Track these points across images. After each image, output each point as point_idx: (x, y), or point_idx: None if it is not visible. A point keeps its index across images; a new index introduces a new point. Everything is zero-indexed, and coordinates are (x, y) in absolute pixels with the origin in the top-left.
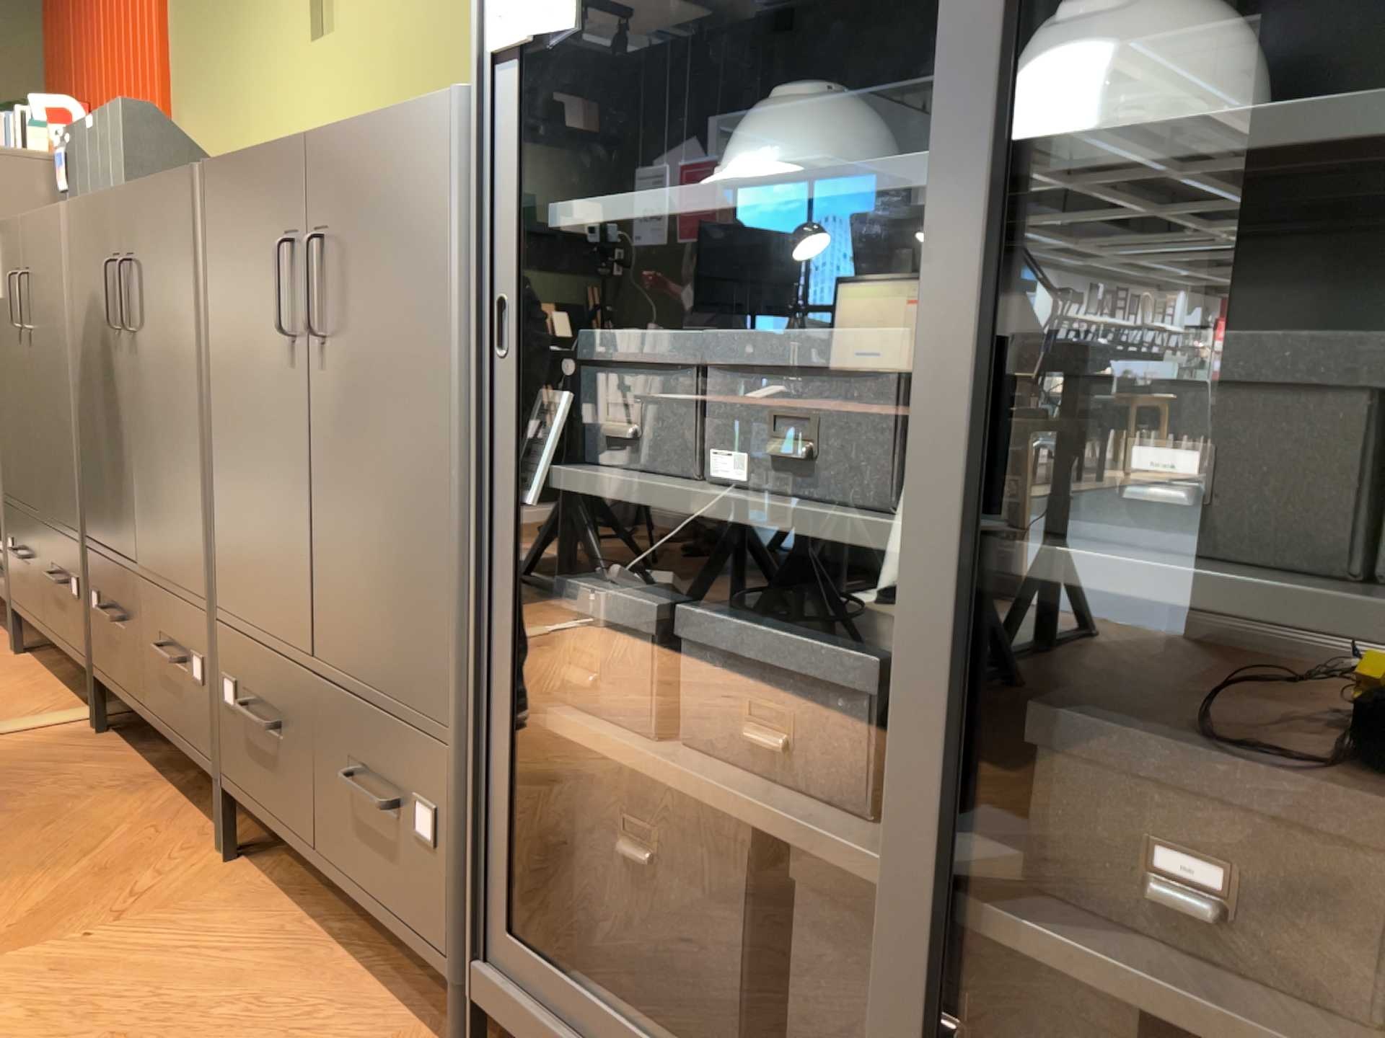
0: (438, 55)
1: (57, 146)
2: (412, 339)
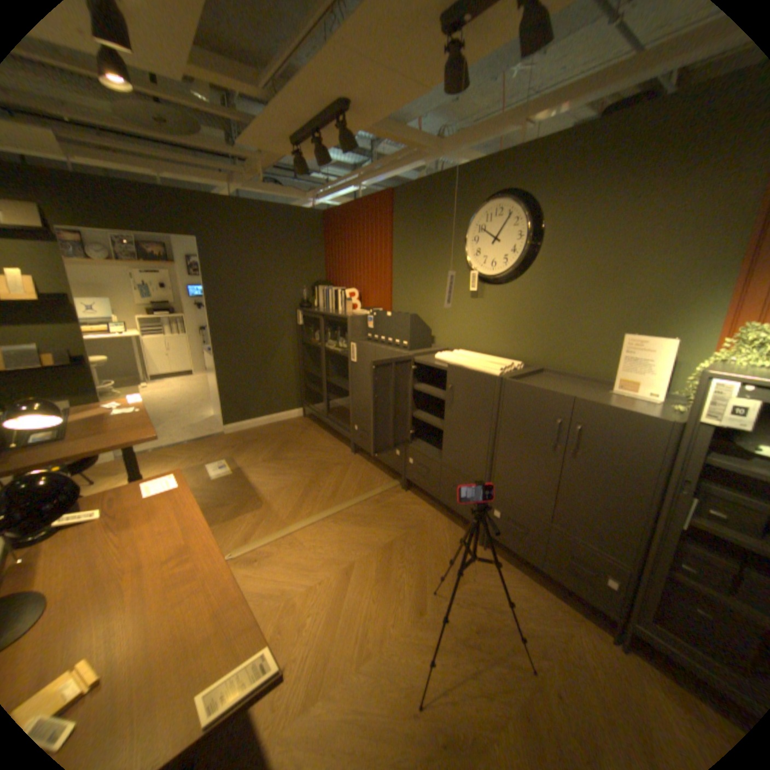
0: (540, 320)
1: (367, 314)
2: (634, 473)
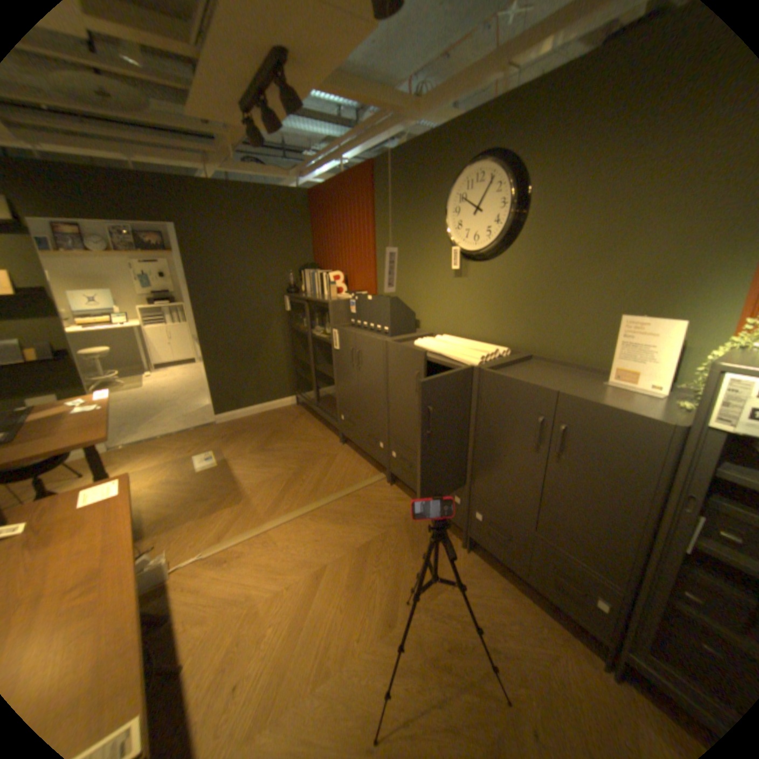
0: (528, 300)
1: (349, 298)
2: (627, 482)
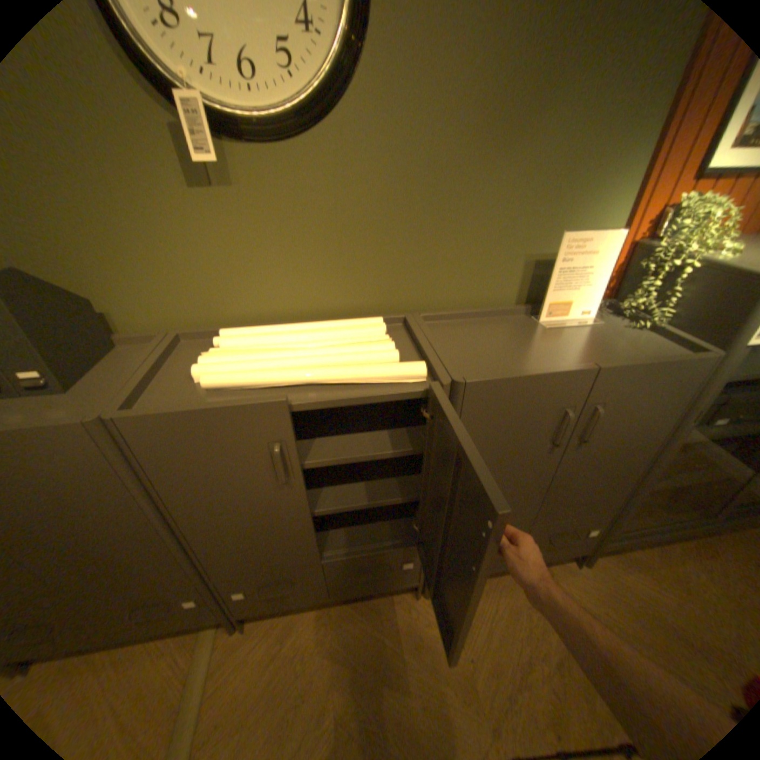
0: (391, 225)
1: None
2: (652, 430)
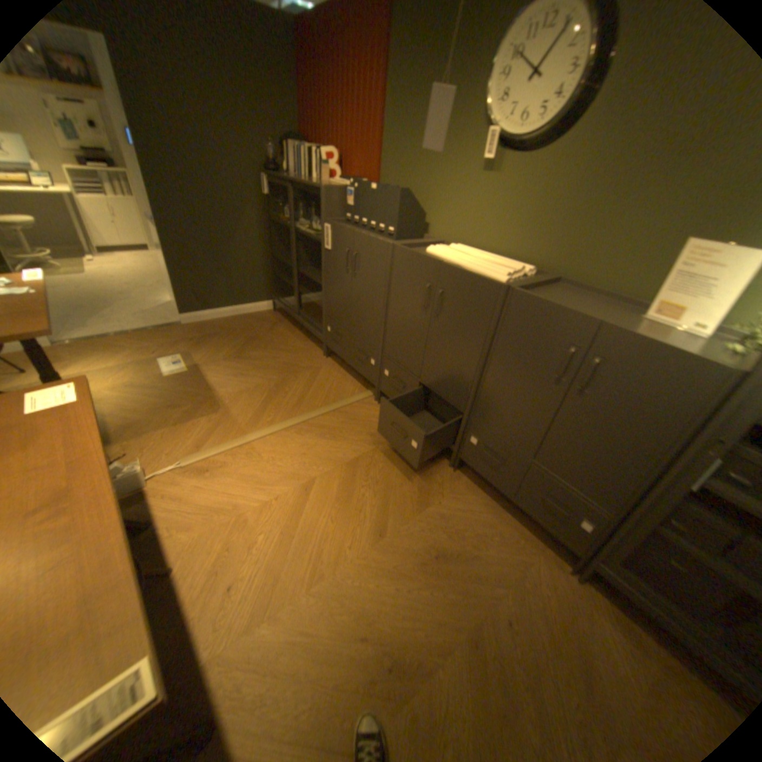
0: (570, 210)
1: (346, 184)
2: (651, 421)
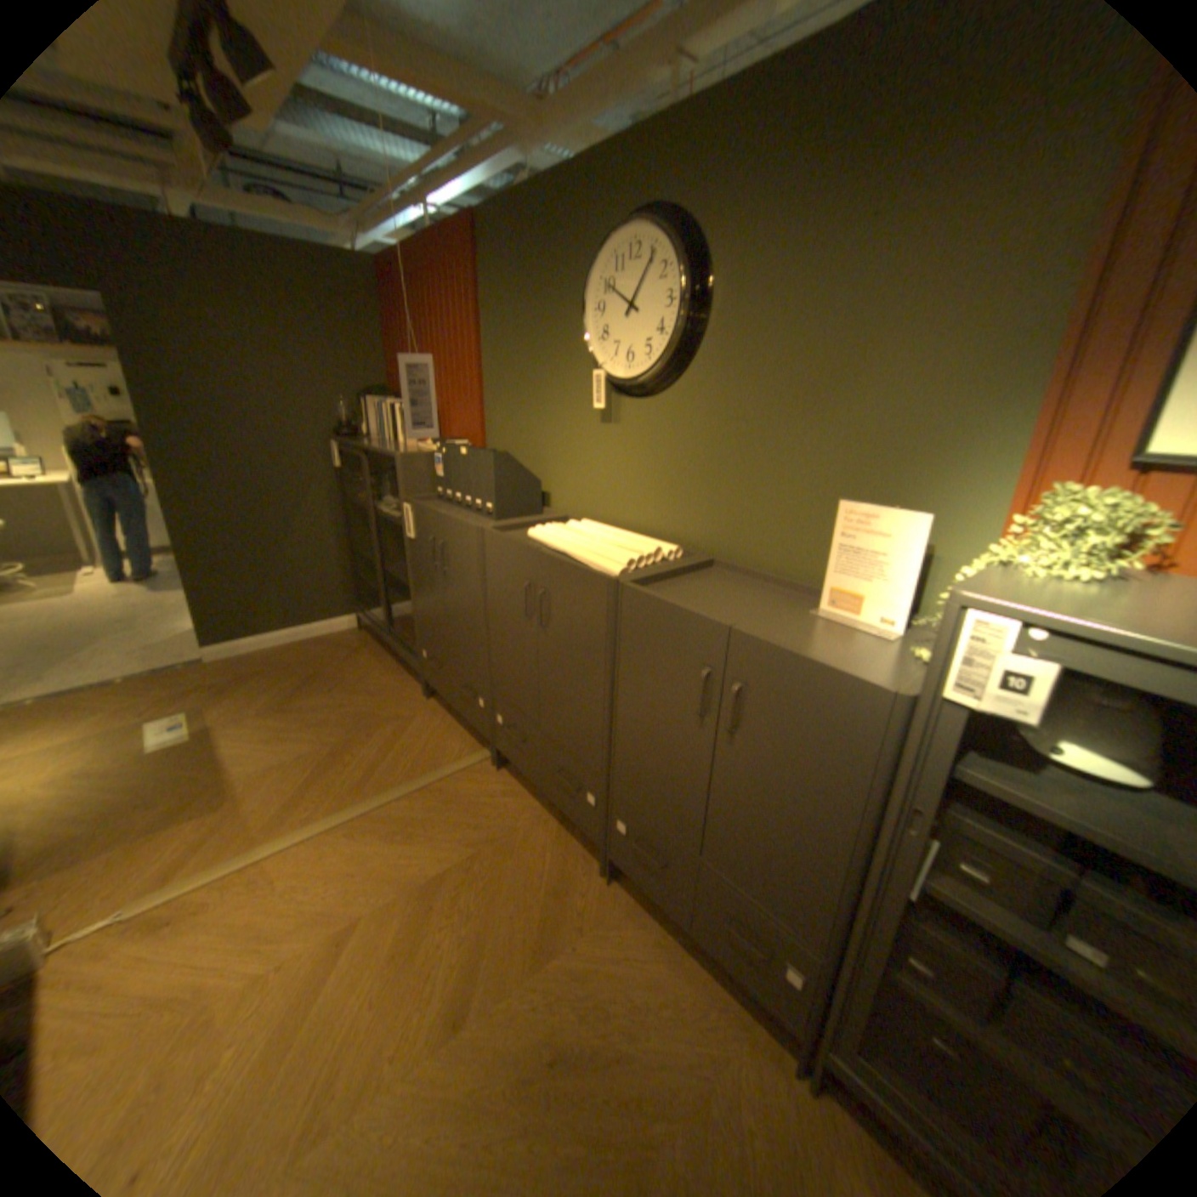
0: (709, 468)
1: (434, 448)
2: (826, 784)
